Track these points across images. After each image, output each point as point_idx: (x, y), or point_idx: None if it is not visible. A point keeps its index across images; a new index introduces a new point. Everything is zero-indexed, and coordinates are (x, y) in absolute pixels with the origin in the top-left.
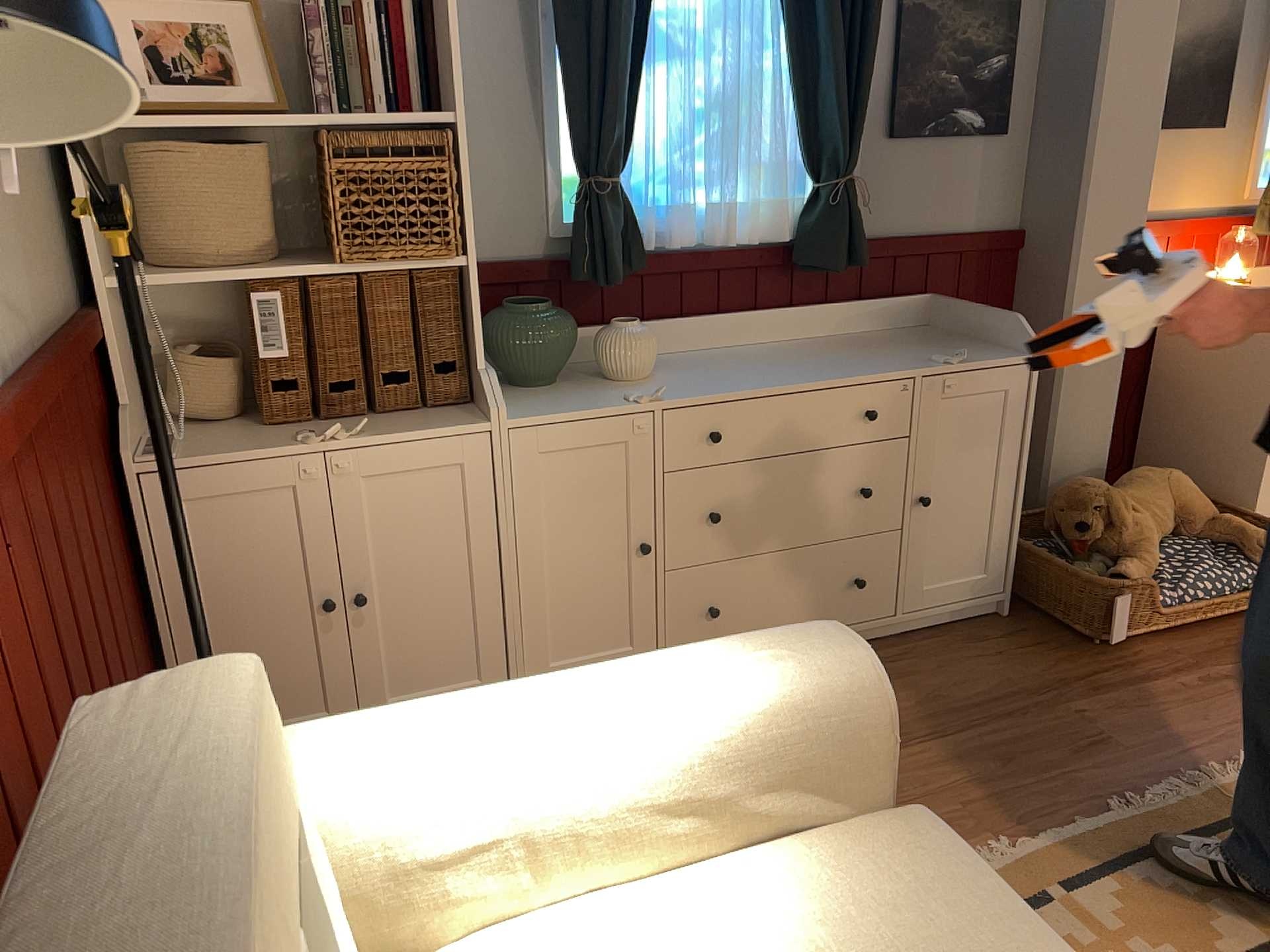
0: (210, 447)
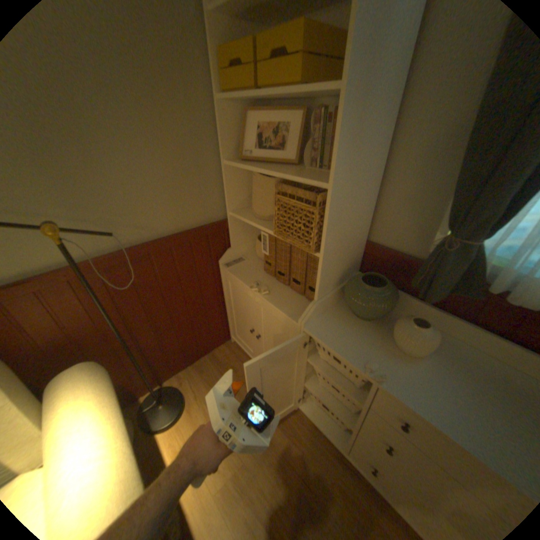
0: (242, 270)
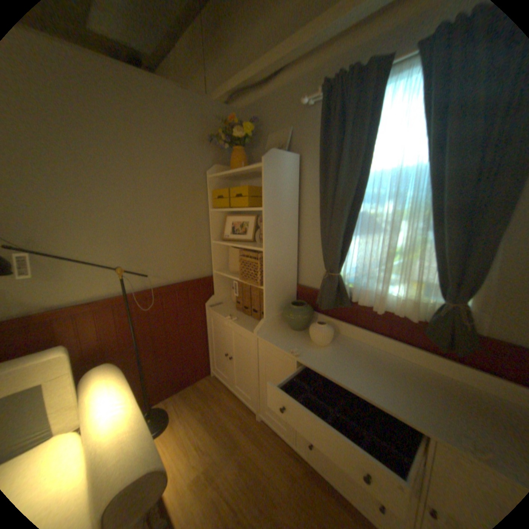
0: (220, 309)
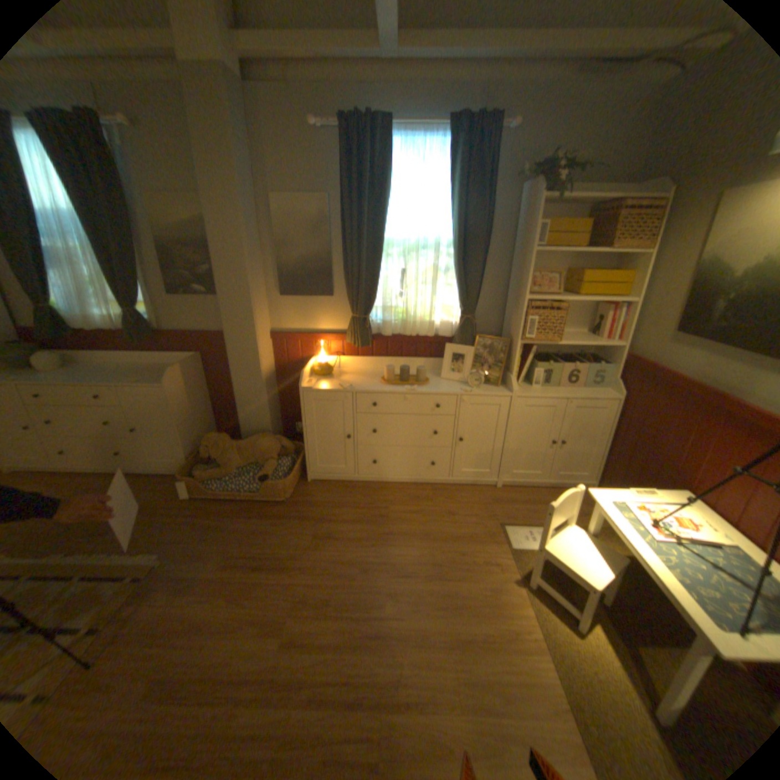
0: None
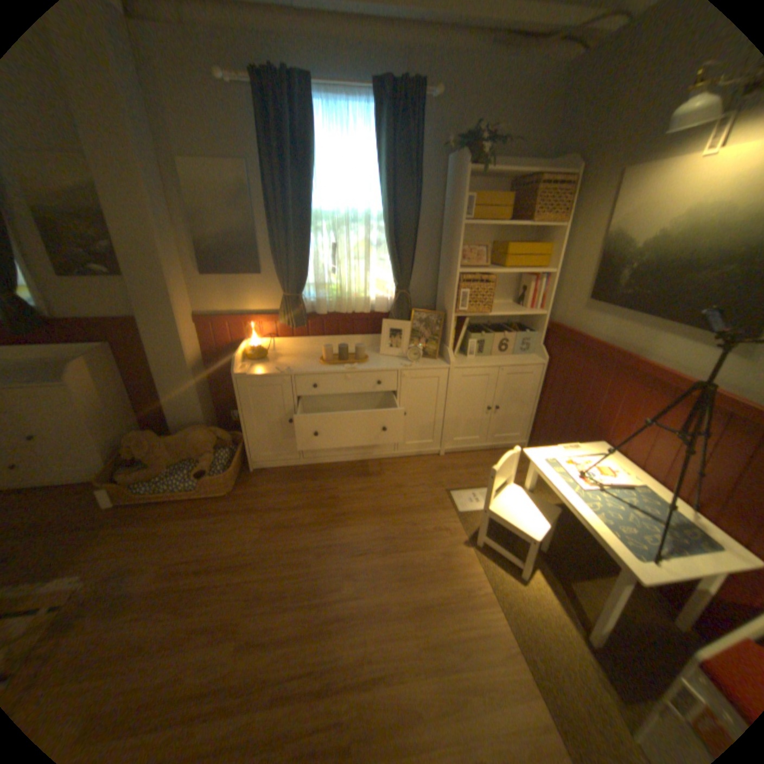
0: None
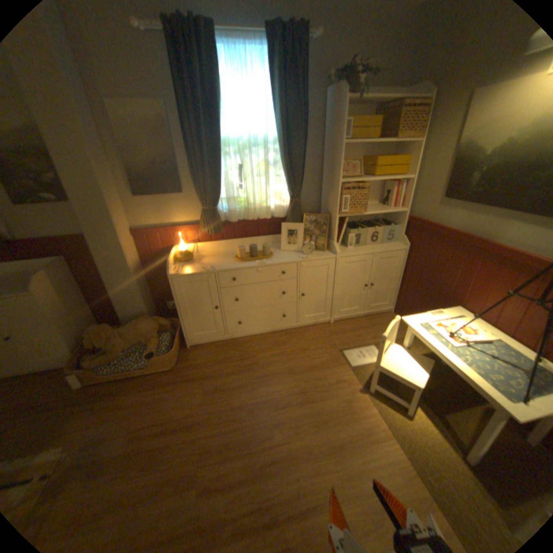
0: None
